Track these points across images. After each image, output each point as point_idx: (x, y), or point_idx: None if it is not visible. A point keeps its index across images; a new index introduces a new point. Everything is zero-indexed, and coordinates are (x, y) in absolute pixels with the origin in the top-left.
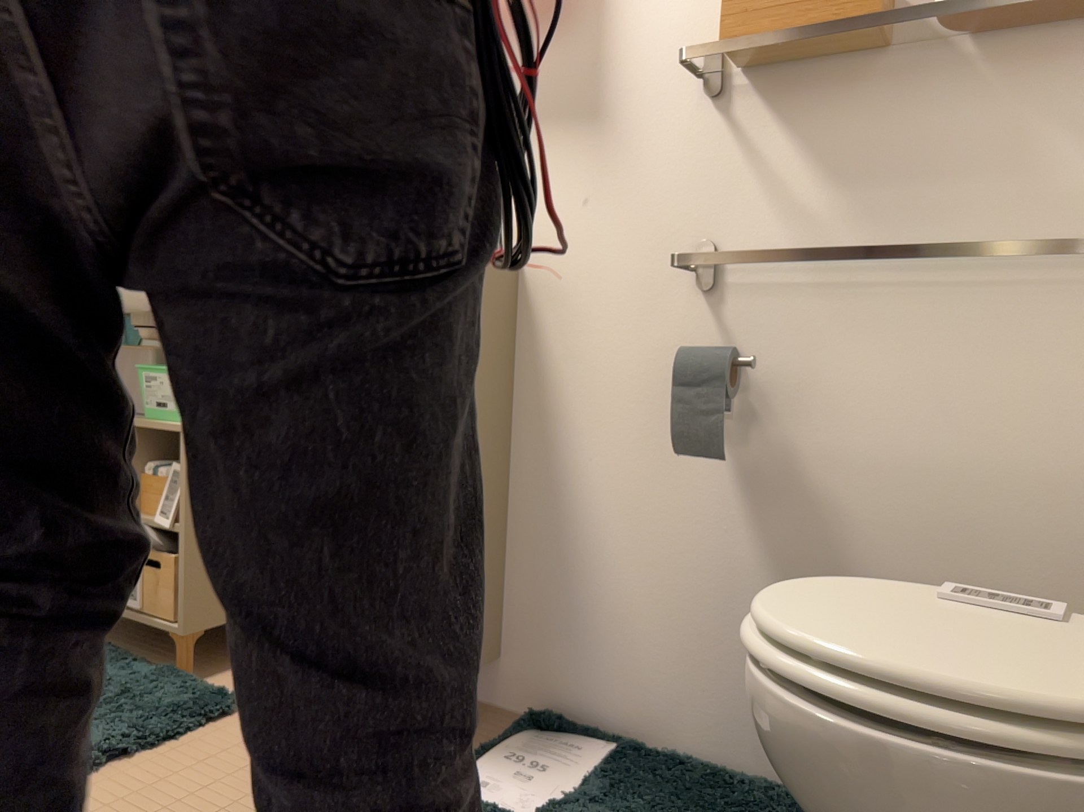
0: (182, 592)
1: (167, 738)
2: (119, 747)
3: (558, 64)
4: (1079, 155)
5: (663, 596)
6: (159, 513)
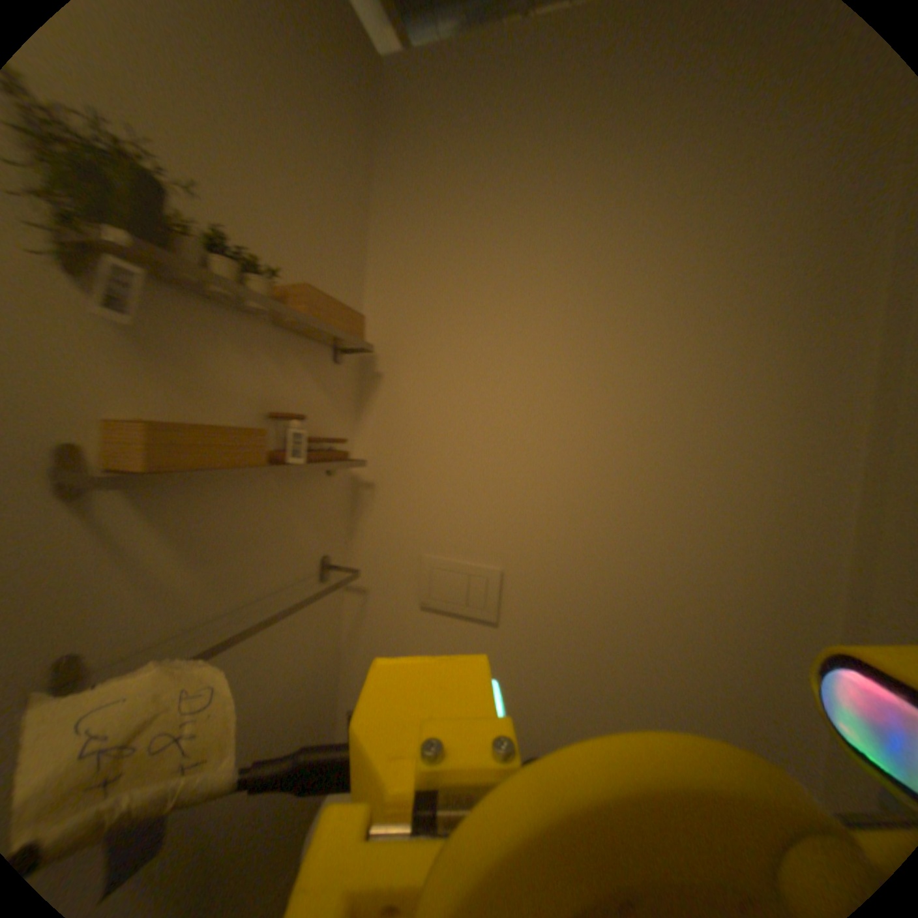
0: None
1: None
2: None
3: None
4: (315, 523)
5: None
6: None
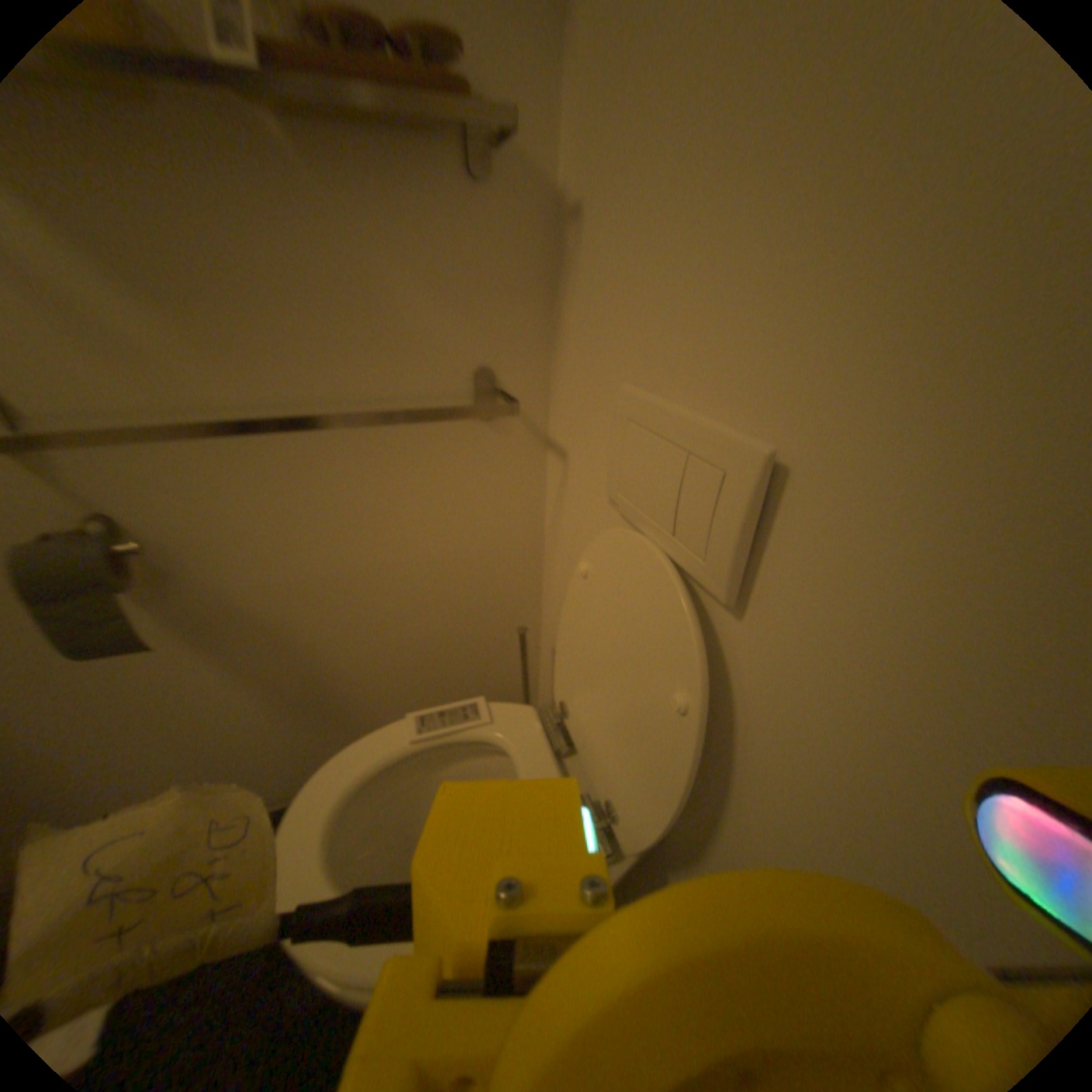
0: None
1: None
2: None
3: None
4: (438, 295)
5: (152, 747)
6: None
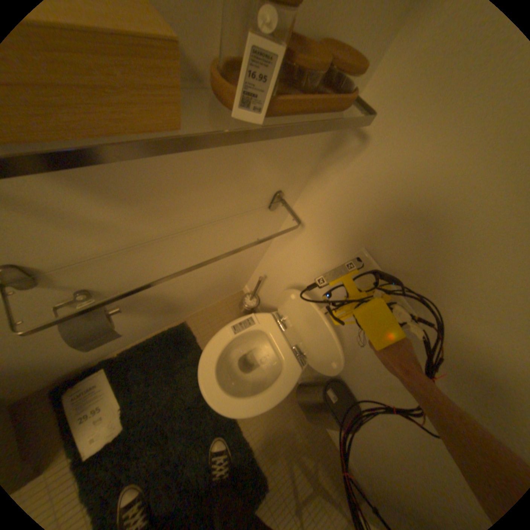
0: None
1: None
2: None
3: None
4: (271, 165)
5: None
6: None
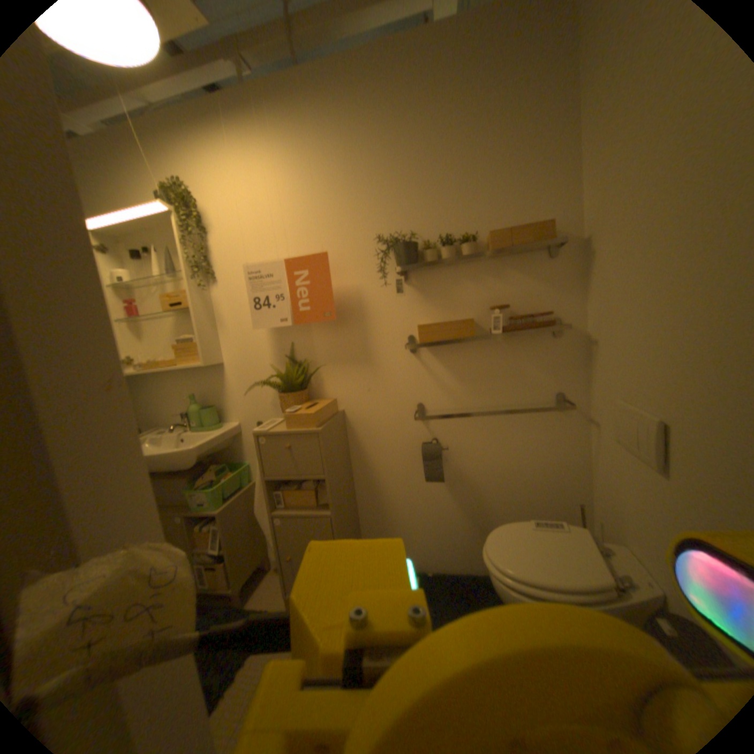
0: (227, 579)
1: (252, 652)
2: (238, 669)
3: (348, 336)
4: (543, 370)
5: (426, 524)
6: (204, 549)
